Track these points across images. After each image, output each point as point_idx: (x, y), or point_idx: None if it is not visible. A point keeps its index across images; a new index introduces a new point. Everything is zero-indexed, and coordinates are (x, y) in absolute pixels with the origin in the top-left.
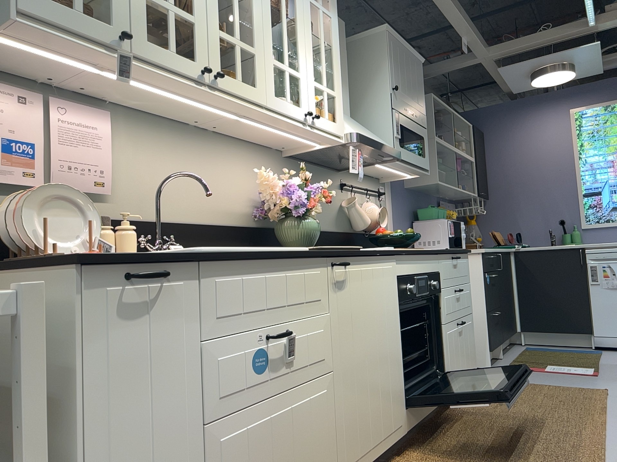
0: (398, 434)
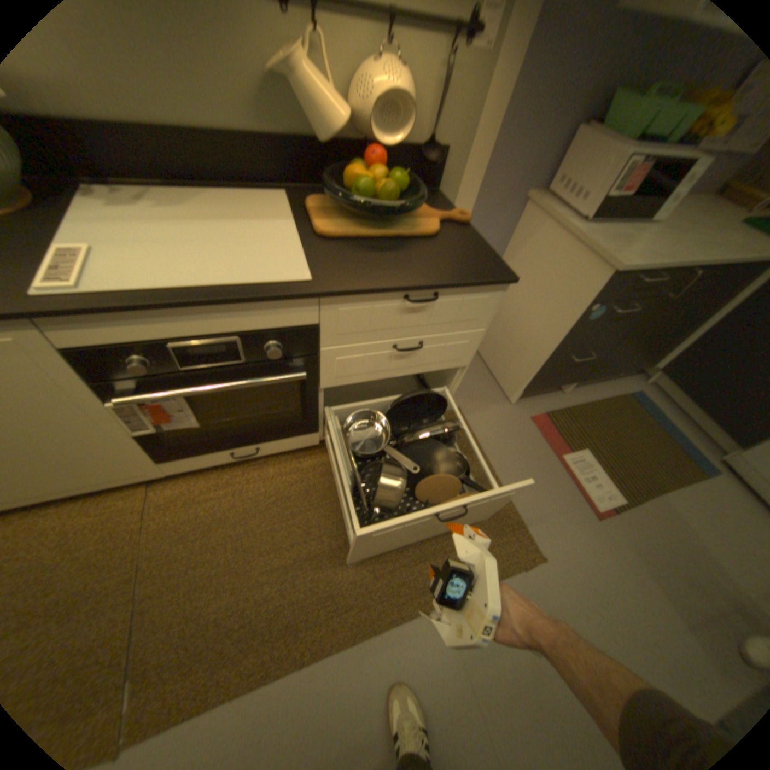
0: (131, 479)
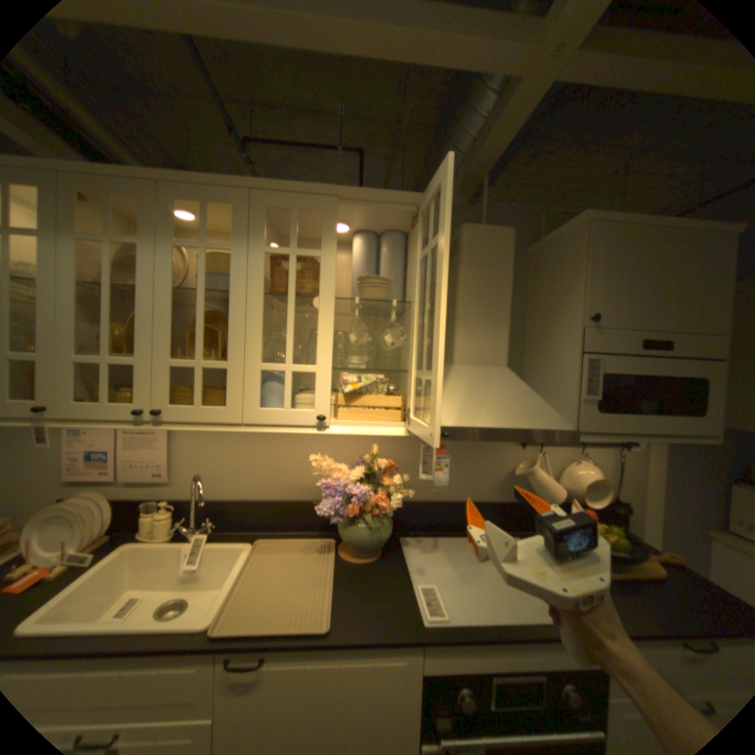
0: None
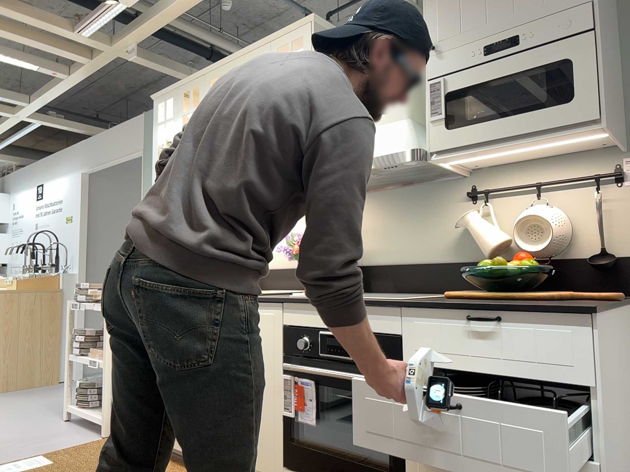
0: None
